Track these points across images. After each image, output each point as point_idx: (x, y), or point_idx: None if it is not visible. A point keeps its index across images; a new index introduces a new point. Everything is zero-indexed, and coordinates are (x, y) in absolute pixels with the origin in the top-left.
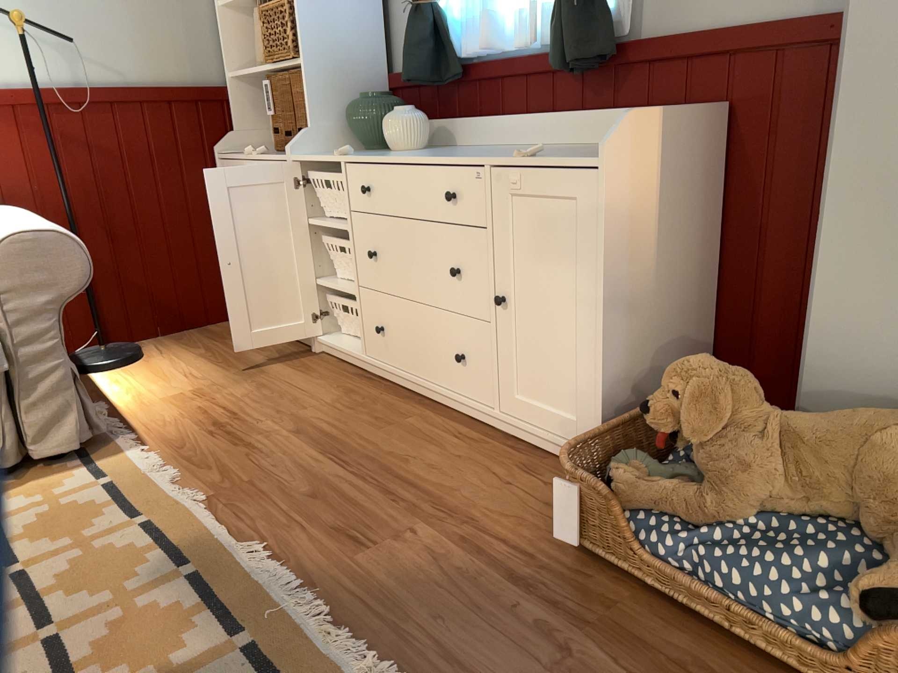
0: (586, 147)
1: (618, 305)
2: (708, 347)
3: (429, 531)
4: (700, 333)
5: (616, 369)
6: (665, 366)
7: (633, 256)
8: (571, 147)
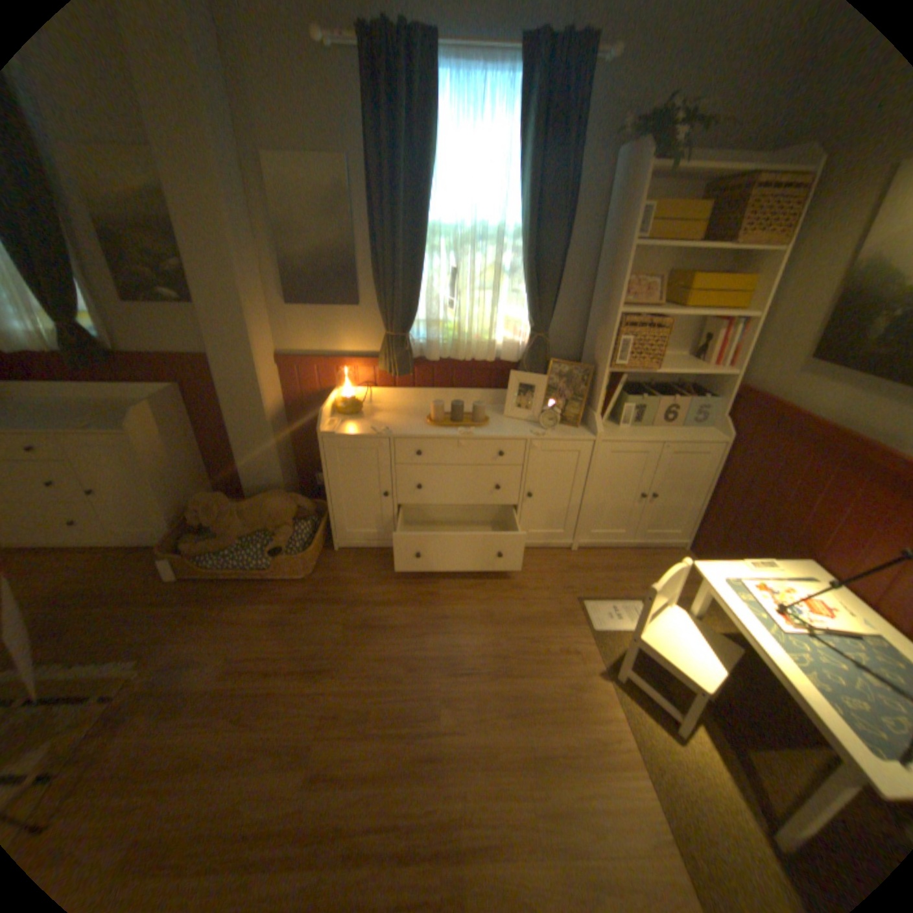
0: (108, 403)
1: (157, 483)
2: (206, 477)
3: (97, 611)
4: (200, 474)
5: (166, 506)
6: (189, 493)
7: (156, 461)
8: (98, 403)
